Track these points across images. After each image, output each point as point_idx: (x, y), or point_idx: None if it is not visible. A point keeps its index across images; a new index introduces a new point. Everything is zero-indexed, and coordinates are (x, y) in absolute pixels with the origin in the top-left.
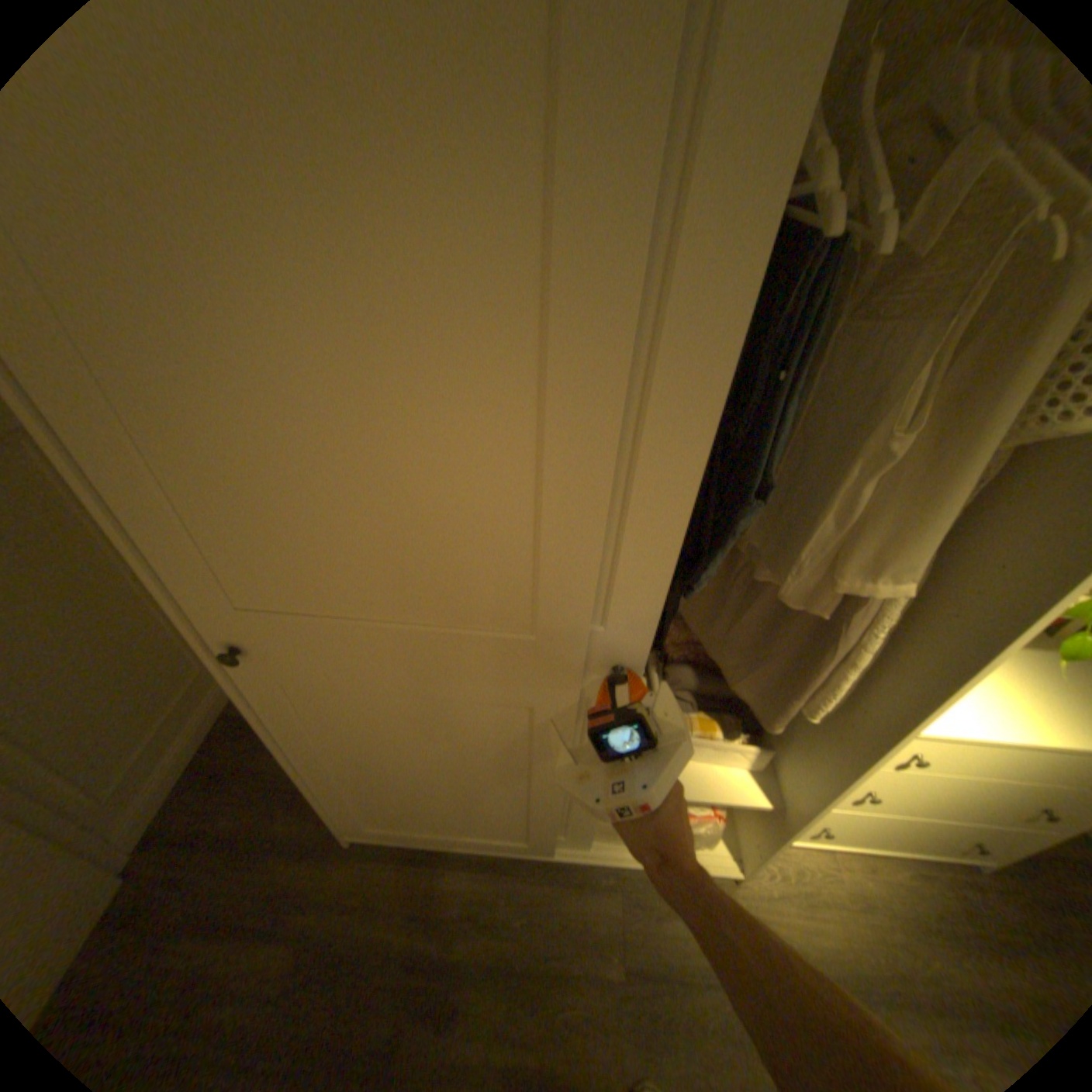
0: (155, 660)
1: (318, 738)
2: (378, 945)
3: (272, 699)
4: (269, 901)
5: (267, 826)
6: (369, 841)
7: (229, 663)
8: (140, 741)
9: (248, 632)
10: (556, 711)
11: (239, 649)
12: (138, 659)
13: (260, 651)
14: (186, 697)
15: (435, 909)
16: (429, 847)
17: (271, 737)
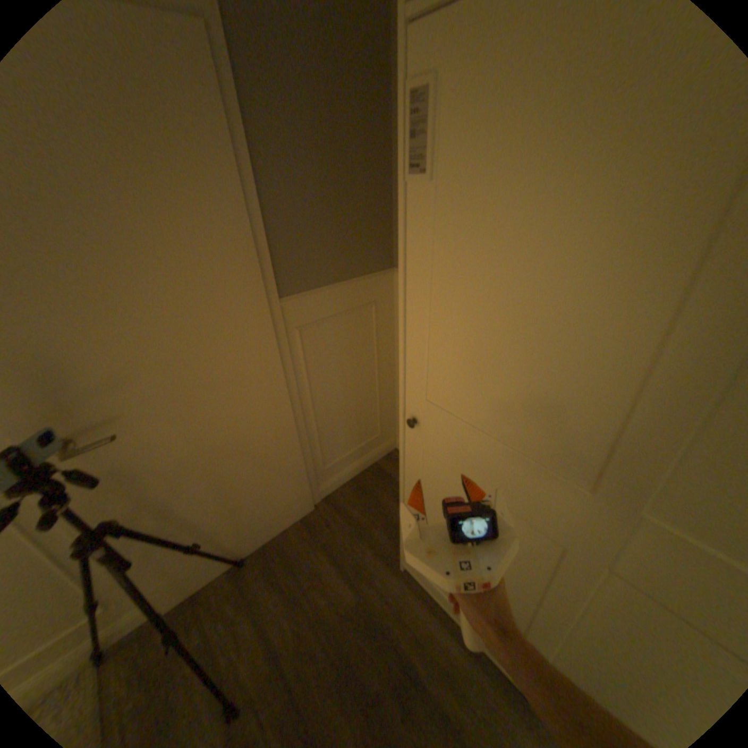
0: (367, 419)
1: (424, 491)
2: (394, 638)
3: (416, 455)
4: (358, 567)
5: (372, 529)
6: (415, 576)
7: (410, 425)
8: (346, 452)
9: (426, 413)
10: (586, 564)
11: (417, 421)
12: (362, 415)
13: (425, 426)
14: (369, 444)
15: (432, 650)
16: (445, 609)
17: (404, 477)
